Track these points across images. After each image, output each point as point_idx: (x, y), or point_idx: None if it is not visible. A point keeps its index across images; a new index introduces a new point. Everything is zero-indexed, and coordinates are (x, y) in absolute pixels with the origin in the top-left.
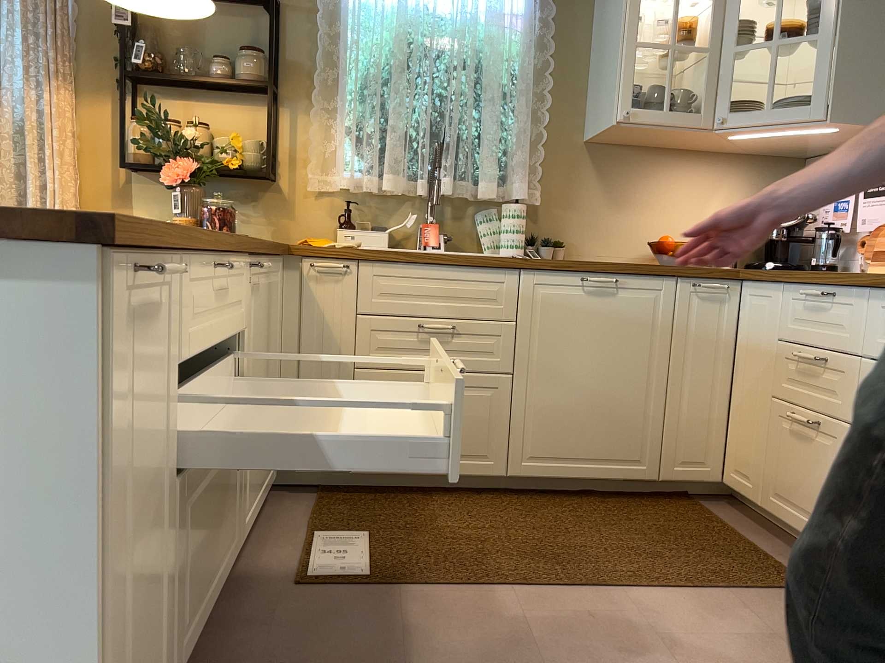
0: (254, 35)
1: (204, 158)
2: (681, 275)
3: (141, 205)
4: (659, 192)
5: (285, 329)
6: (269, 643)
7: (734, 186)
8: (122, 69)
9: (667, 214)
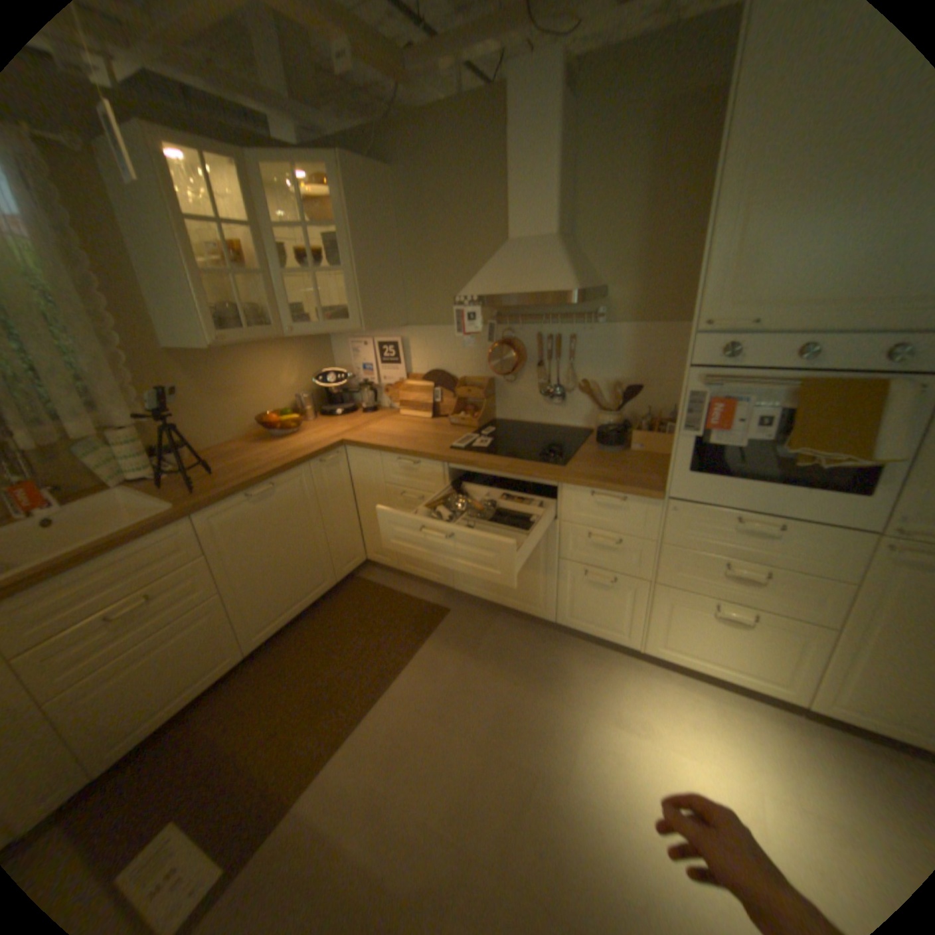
0: None
1: None
2: (310, 460)
3: None
4: (242, 376)
5: None
6: None
7: (291, 358)
8: None
9: (255, 391)
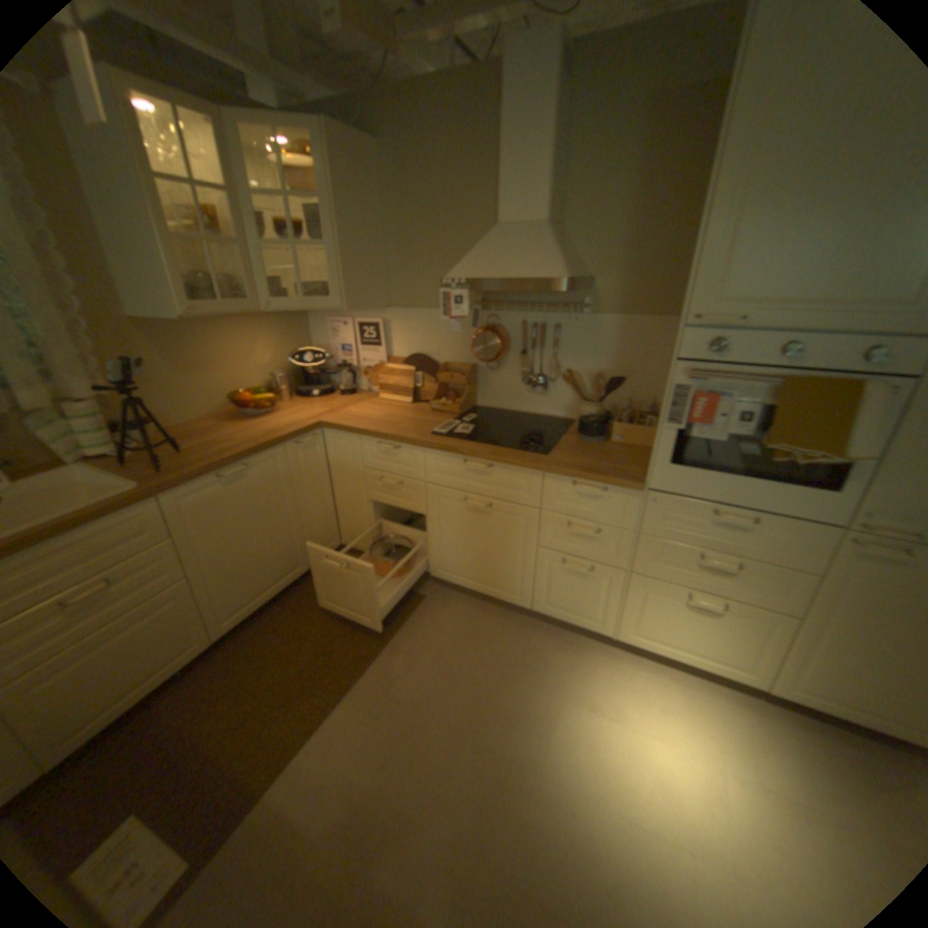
0: None
1: None
2: (285, 442)
3: None
4: (212, 351)
5: None
6: None
7: (265, 334)
8: None
9: (226, 368)
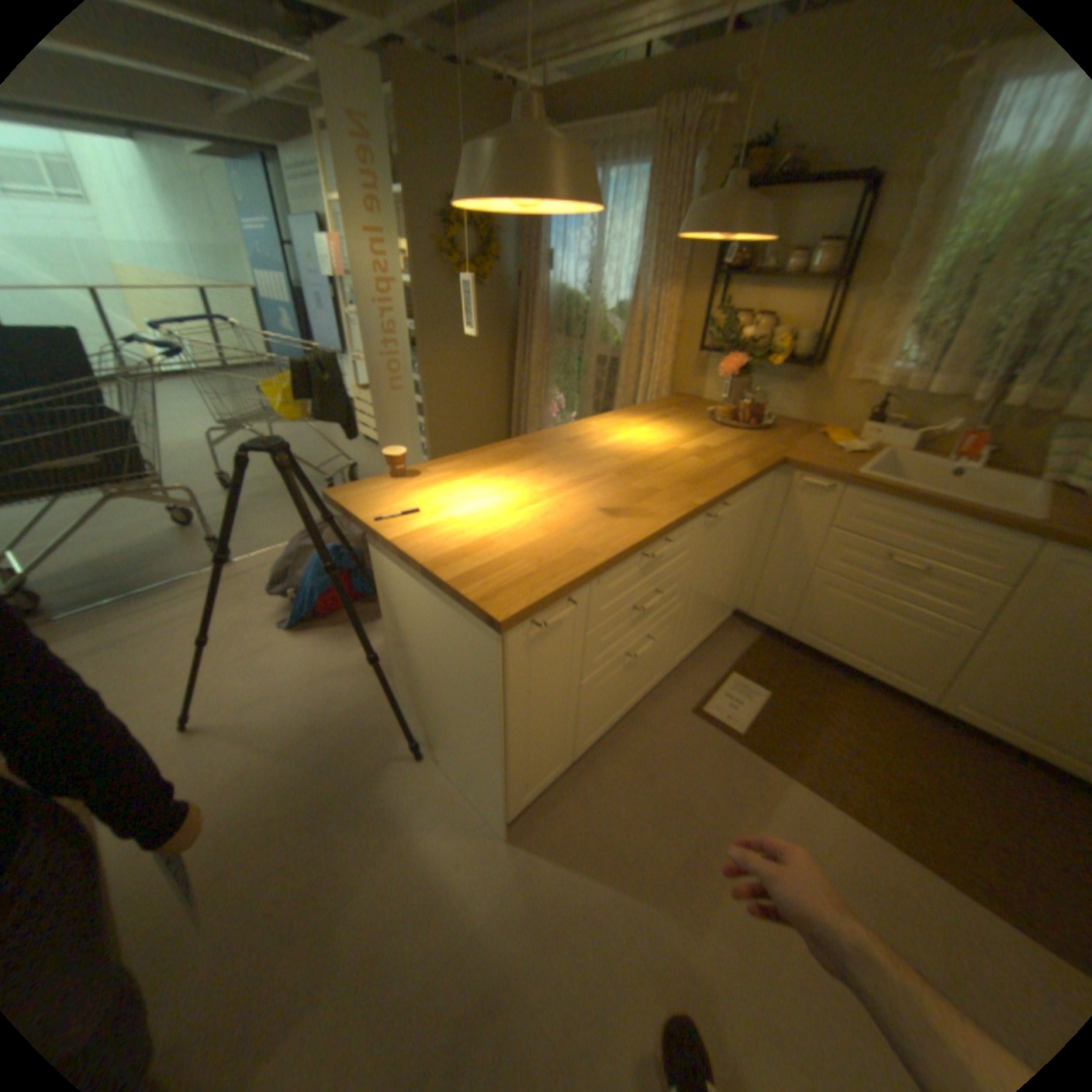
0: (841, 214)
1: (759, 345)
2: None
3: (709, 374)
4: None
5: (767, 519)
6: (653, 747)
7: None
8: (716, 262)
9: None
